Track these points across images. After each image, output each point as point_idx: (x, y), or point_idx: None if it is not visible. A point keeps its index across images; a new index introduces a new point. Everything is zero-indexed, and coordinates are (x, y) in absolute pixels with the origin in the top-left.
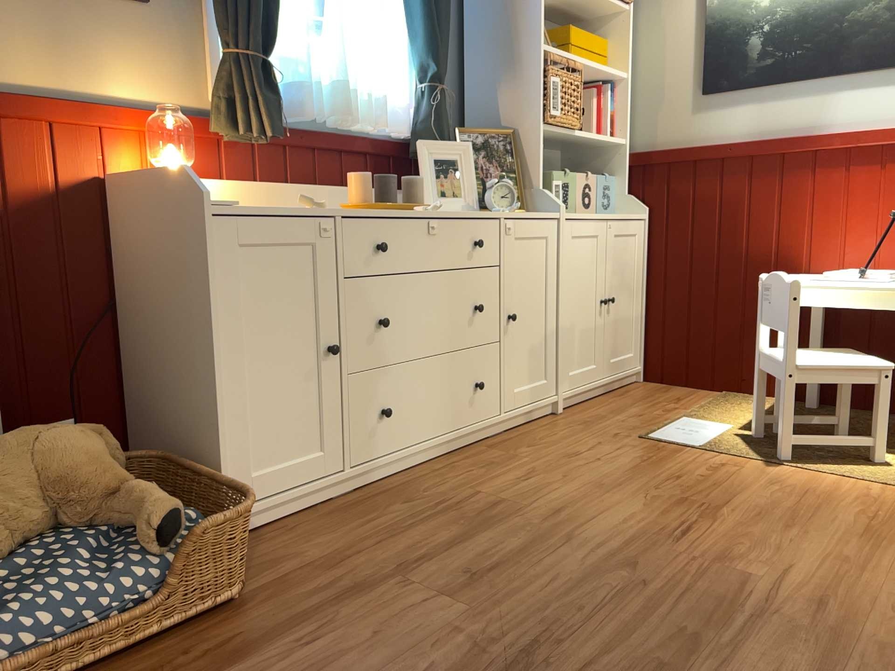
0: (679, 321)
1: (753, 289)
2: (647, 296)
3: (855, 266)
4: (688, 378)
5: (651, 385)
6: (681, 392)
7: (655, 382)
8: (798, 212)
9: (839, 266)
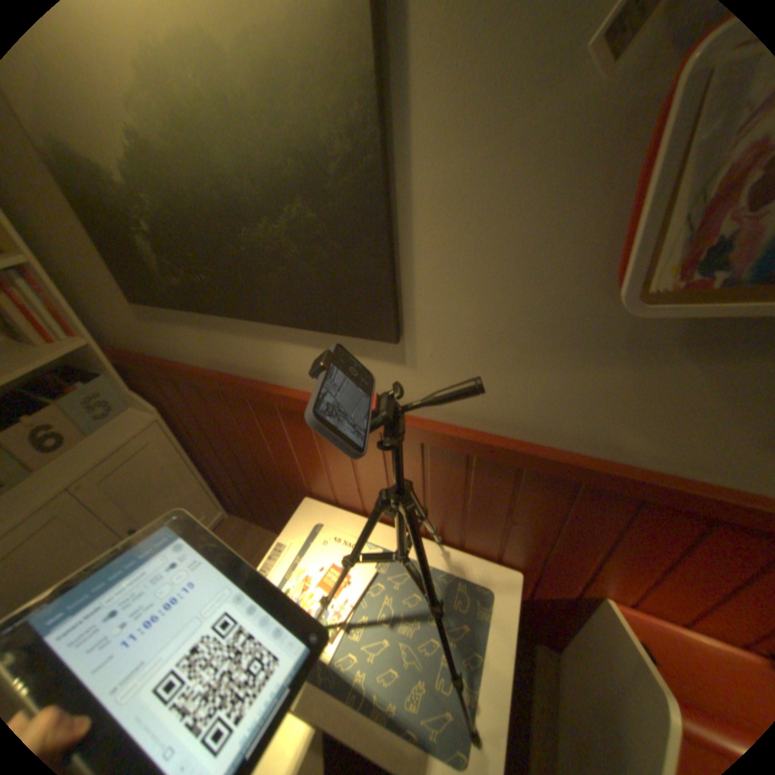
0: (235, 492)
1: (277, 492)
2: (202, 470)
3: (350, 504)
4: (260, 524)
5: (233, 528)
6: (250, 546)
7: (239, 520)
8: (288, 451)
9: (337, 500)
